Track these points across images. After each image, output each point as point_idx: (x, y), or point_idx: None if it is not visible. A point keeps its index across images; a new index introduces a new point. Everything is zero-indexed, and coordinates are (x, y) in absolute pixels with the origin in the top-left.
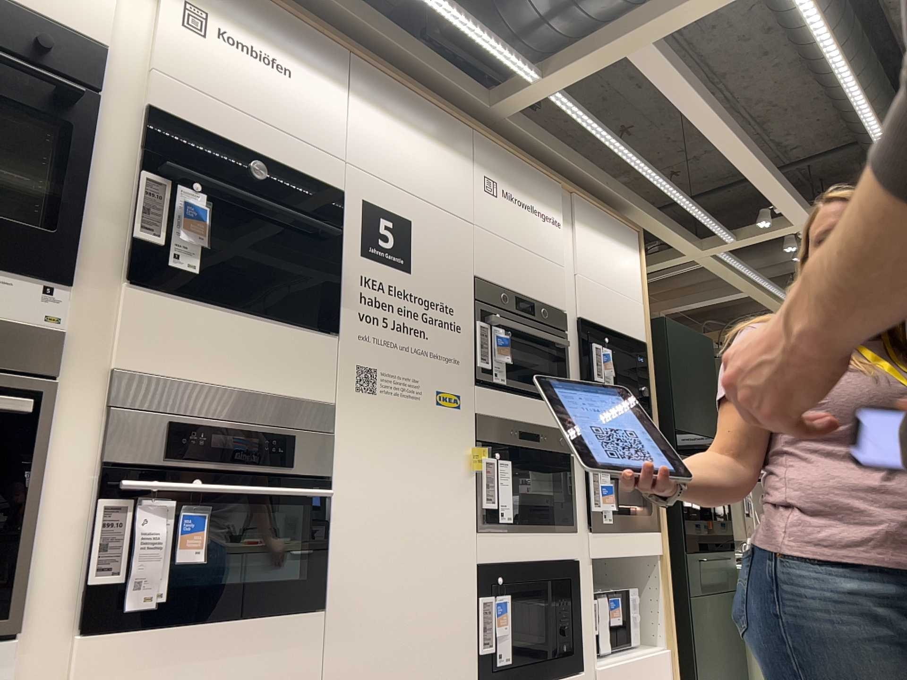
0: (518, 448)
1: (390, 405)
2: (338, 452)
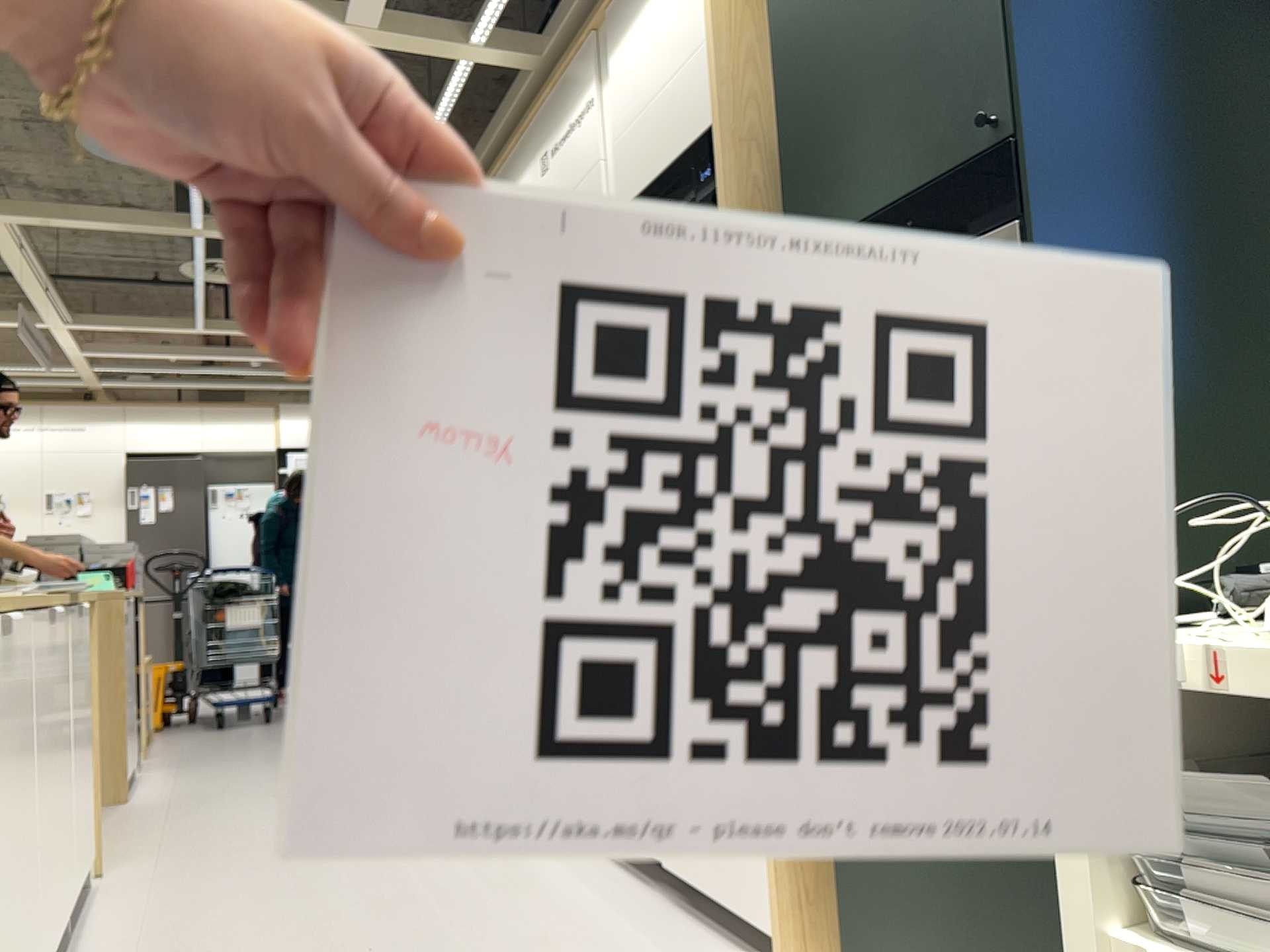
0: None
1: None
2: None
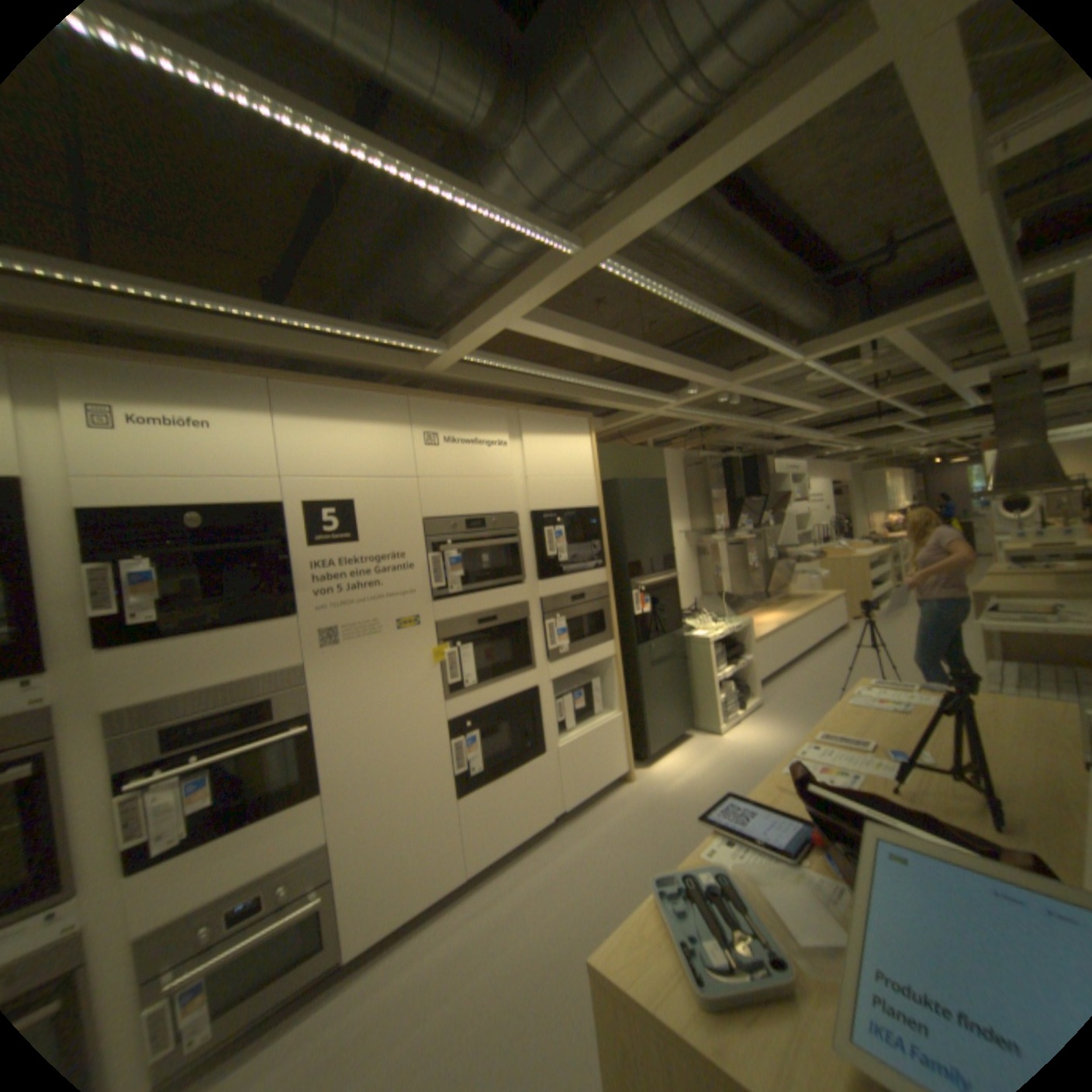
0: (481, 628)
1: (353, 646)
2: (312, 695)
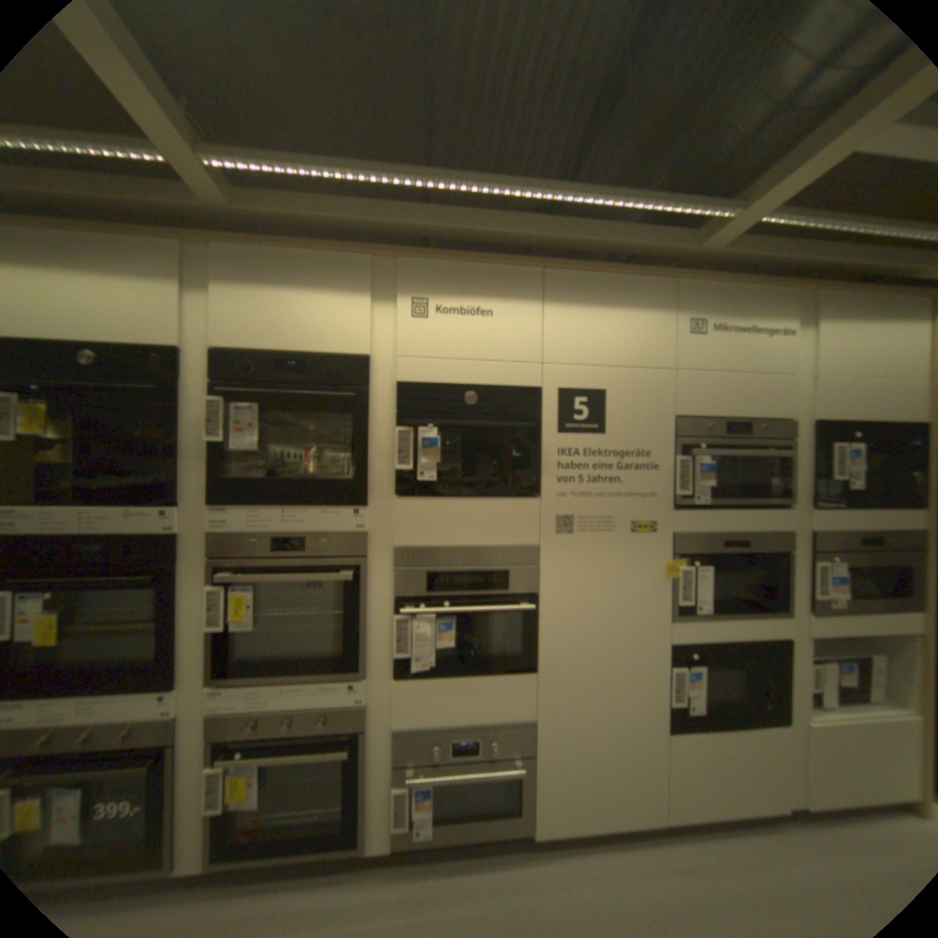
0: (727, 551)
1: (585, 538)
2: (543, 576)
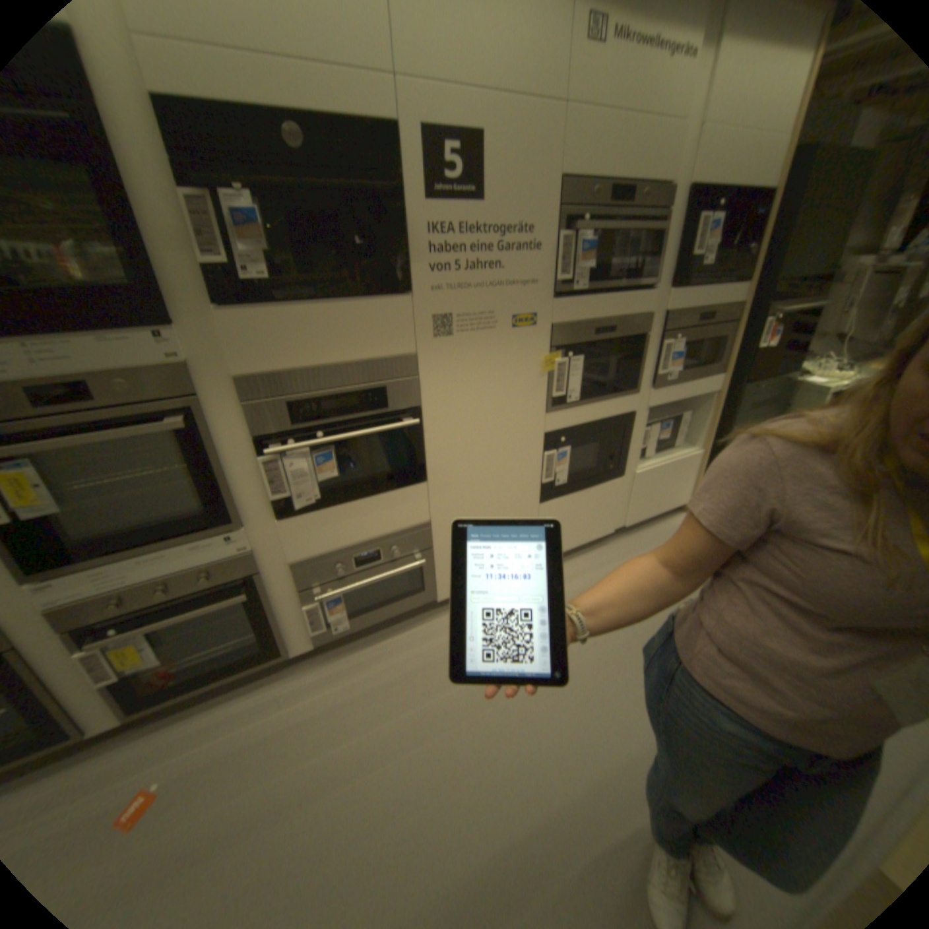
0: (595, 338)
1: (466, 340)
2: (424, 388)
